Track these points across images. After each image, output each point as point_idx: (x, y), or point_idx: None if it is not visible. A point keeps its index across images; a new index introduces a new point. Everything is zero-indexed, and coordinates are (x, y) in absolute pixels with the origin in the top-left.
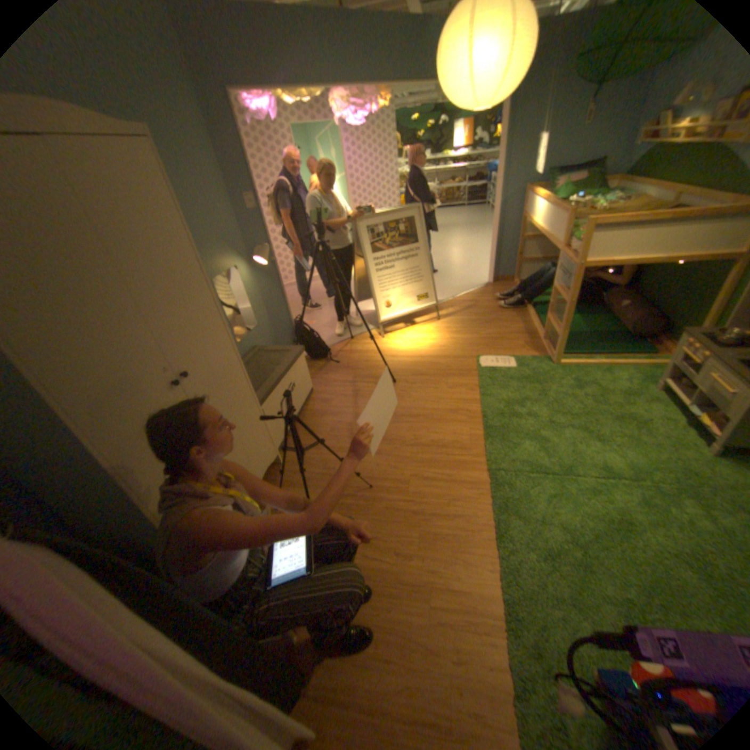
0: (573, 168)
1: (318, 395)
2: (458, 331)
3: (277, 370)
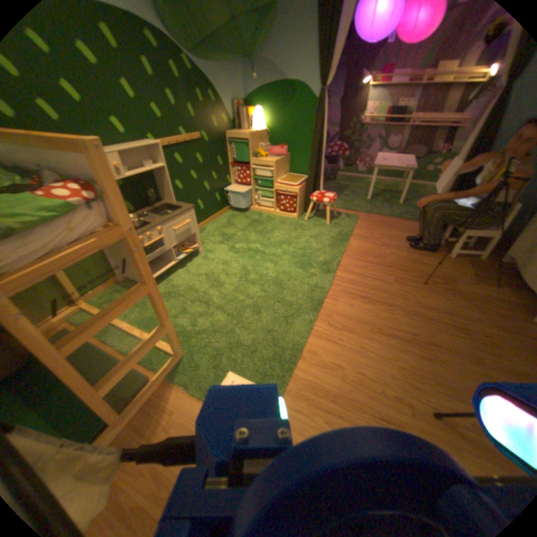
0: None
1: None
2: None
3: None
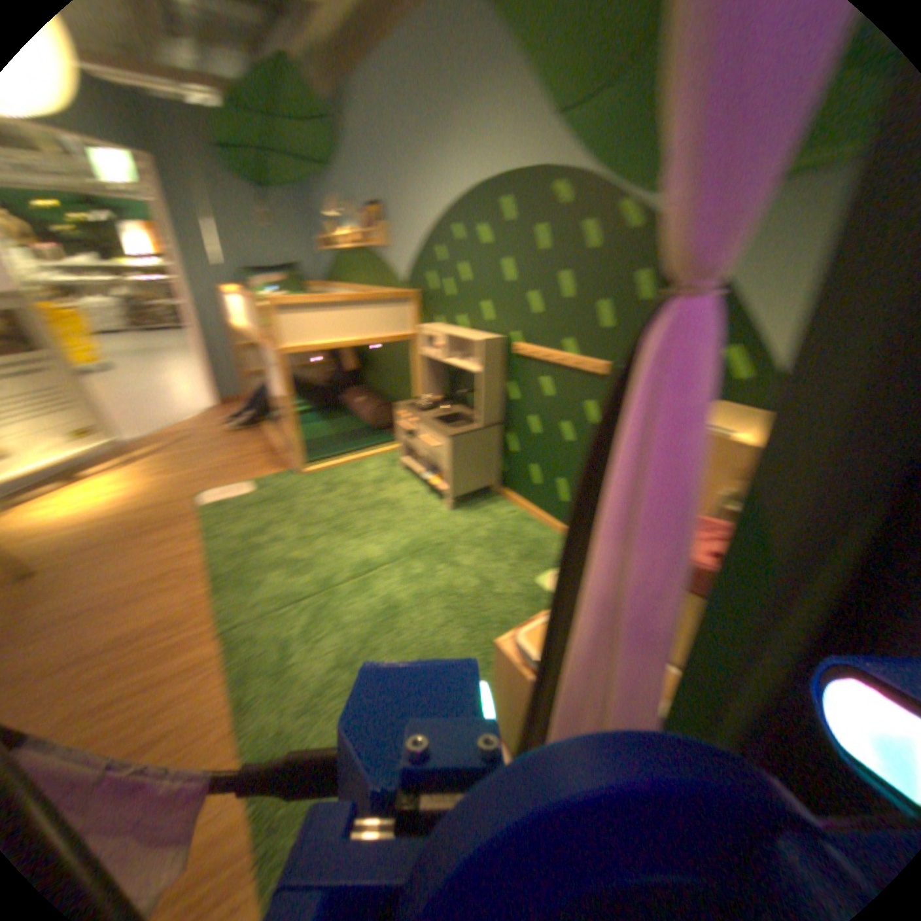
0: (260, 268)
1: None
2: (160, 472)
3: None
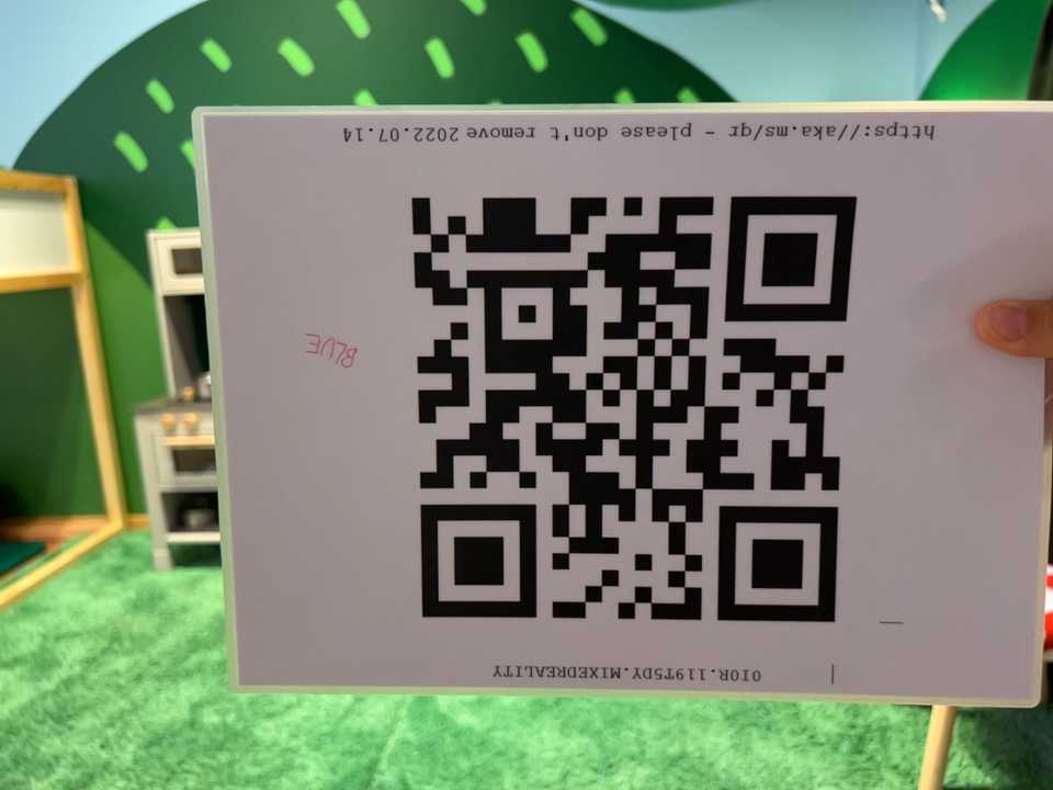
0: None
1: None
2: None
3: None
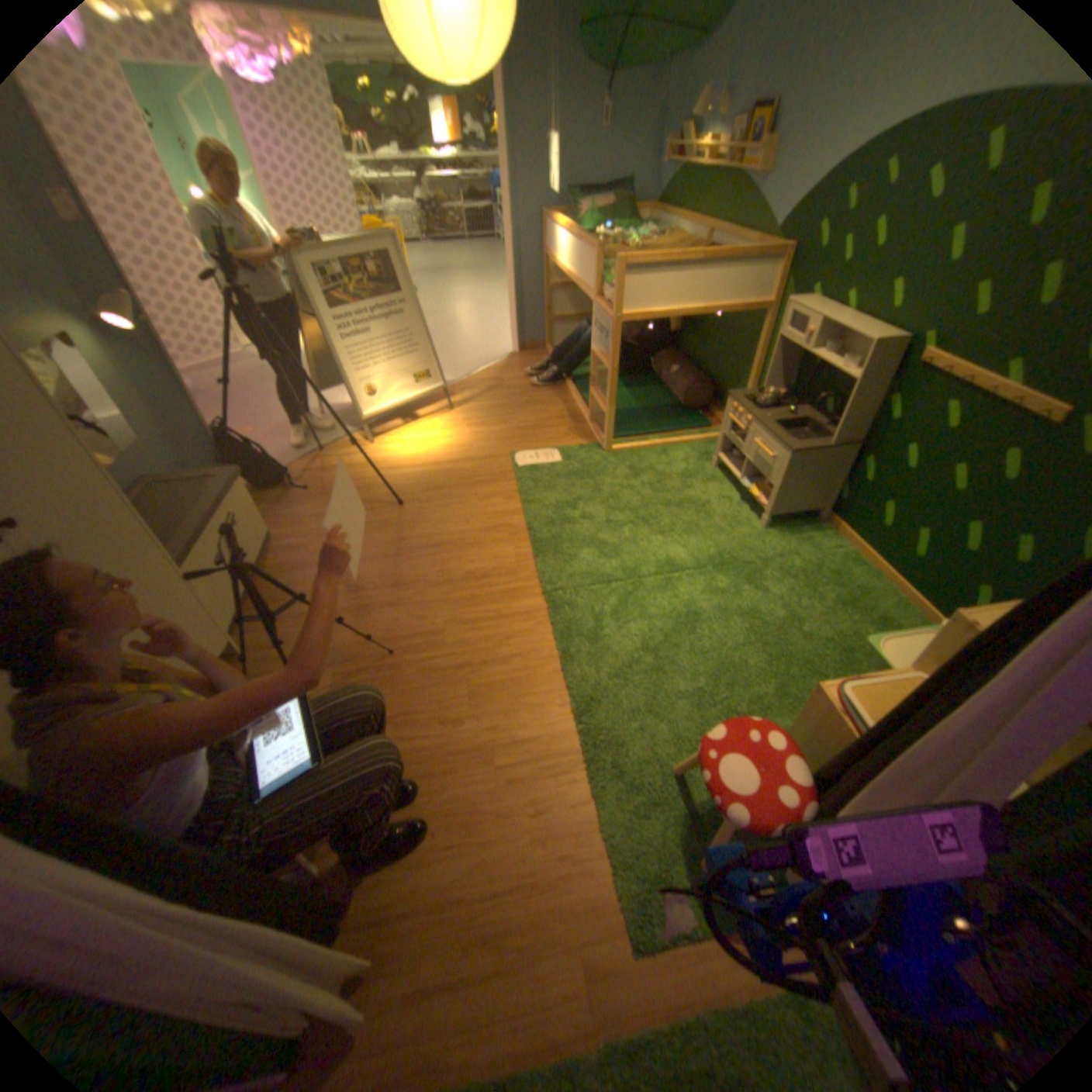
0: (595, 189)
1: (280, 542)
2: (480, 423)
3: (194, 509)
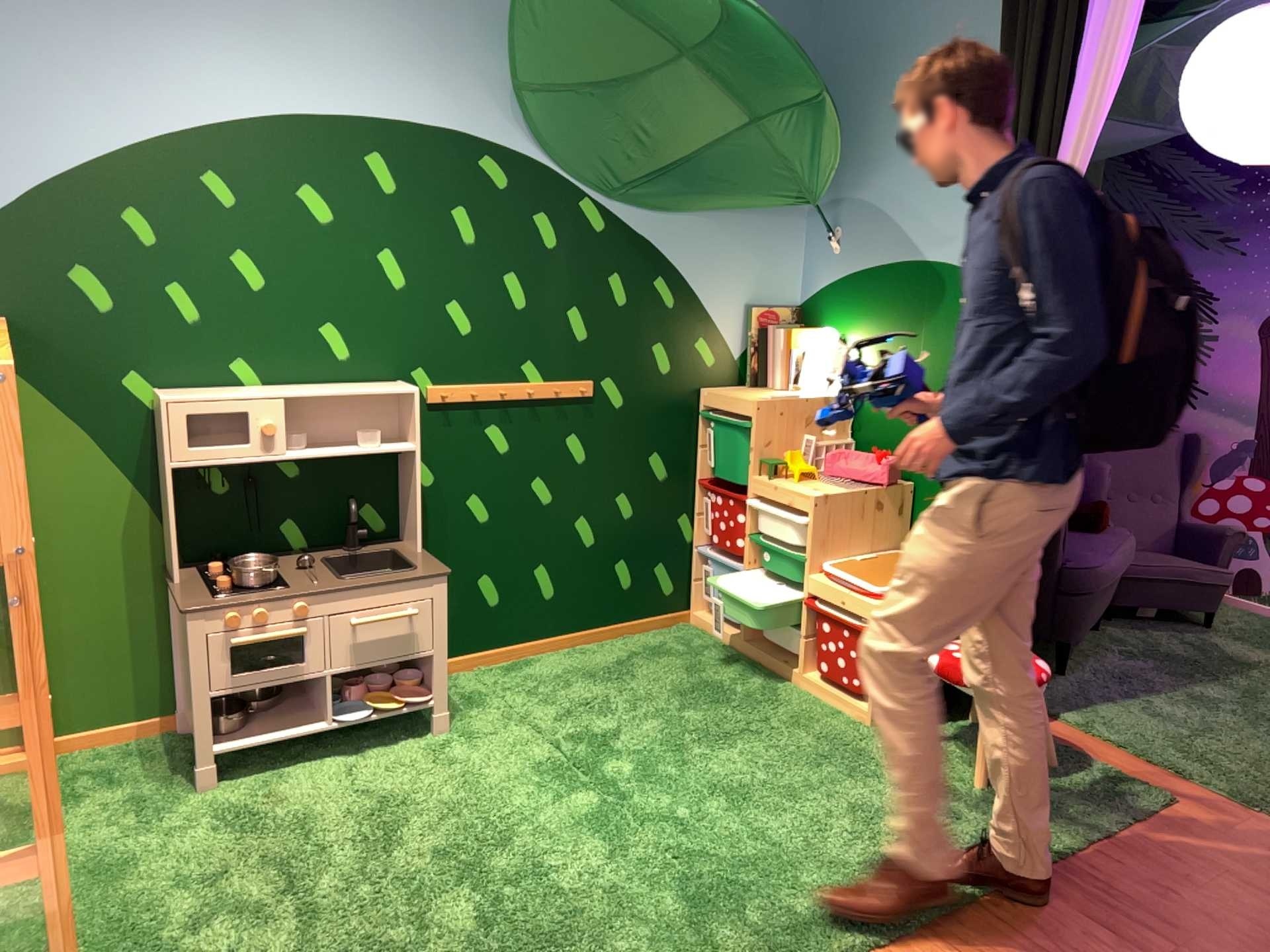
0: None
1: None
2: None
3: None
